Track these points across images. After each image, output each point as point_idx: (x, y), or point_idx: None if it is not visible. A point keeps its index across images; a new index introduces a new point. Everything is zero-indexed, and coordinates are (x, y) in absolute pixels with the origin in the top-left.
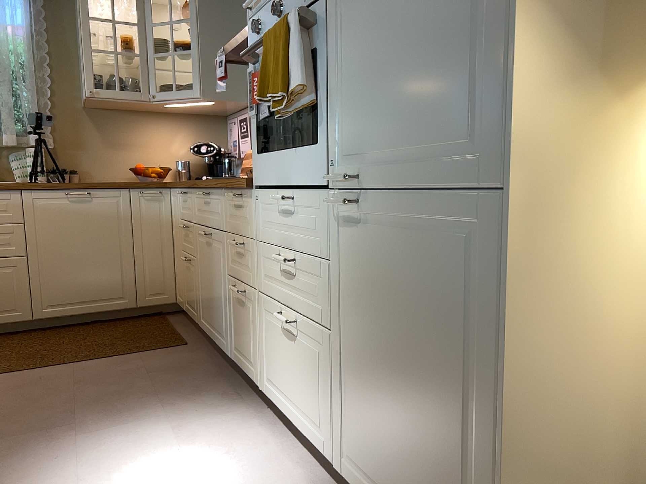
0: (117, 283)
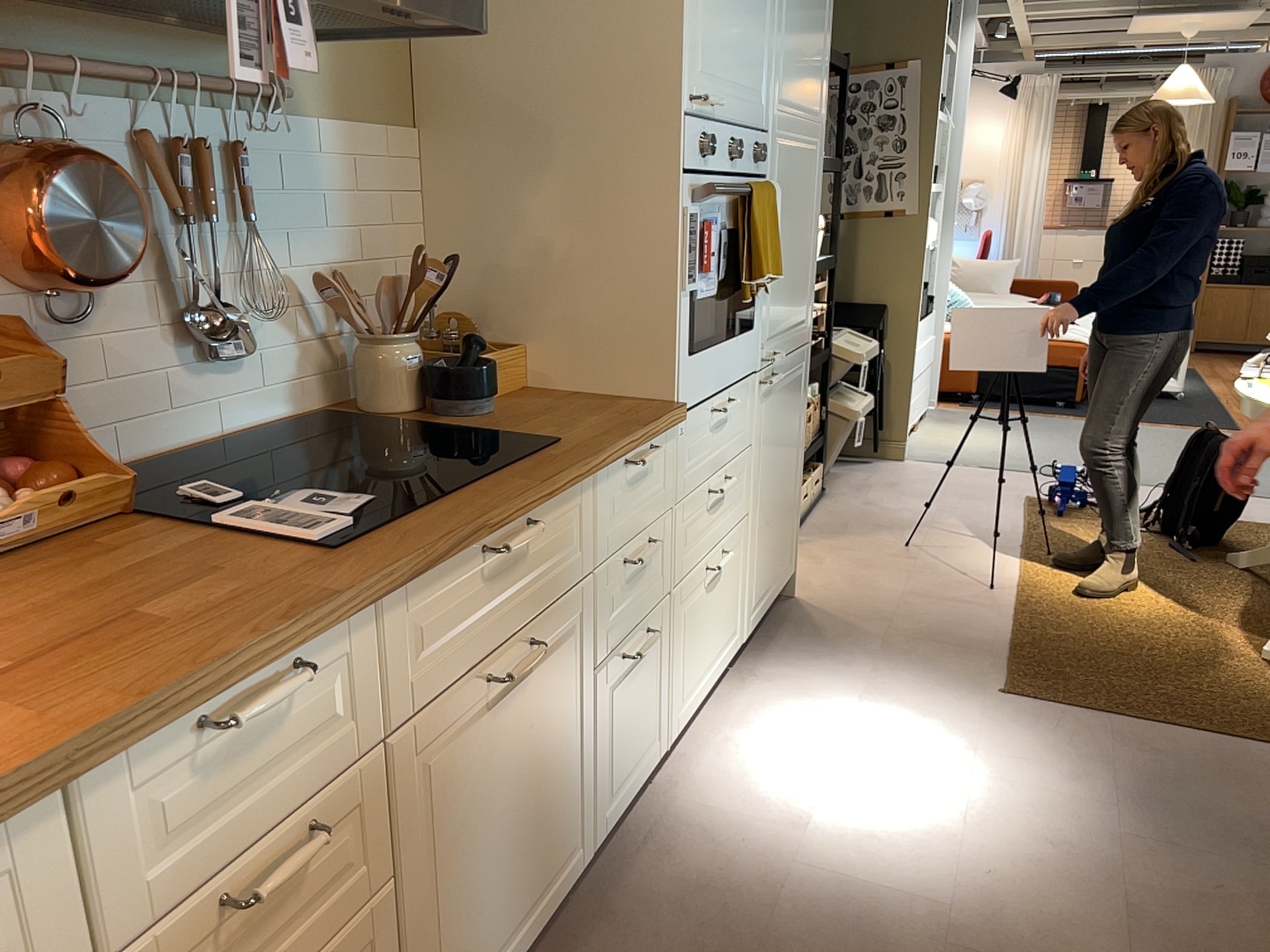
0: None
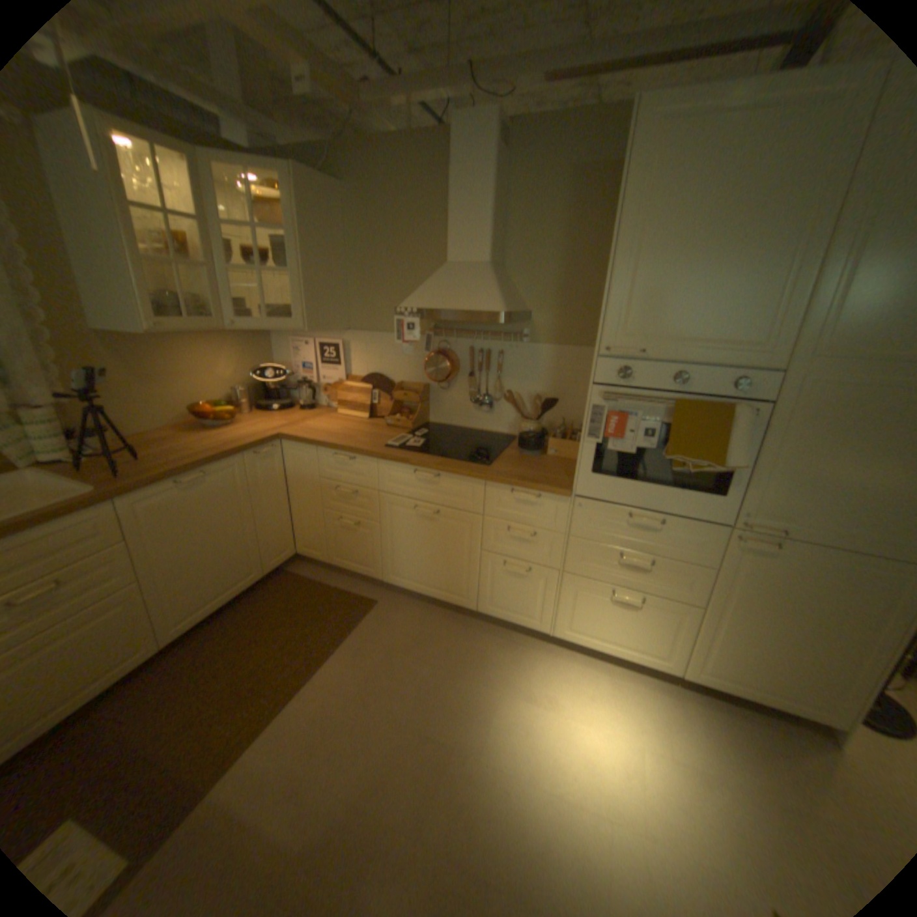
0: (244, 562)
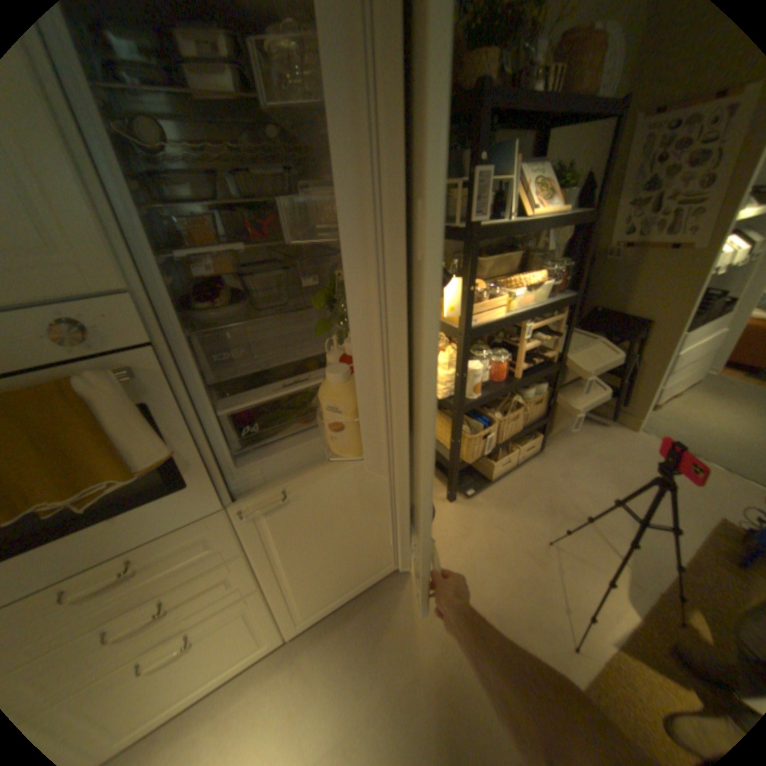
0: None
